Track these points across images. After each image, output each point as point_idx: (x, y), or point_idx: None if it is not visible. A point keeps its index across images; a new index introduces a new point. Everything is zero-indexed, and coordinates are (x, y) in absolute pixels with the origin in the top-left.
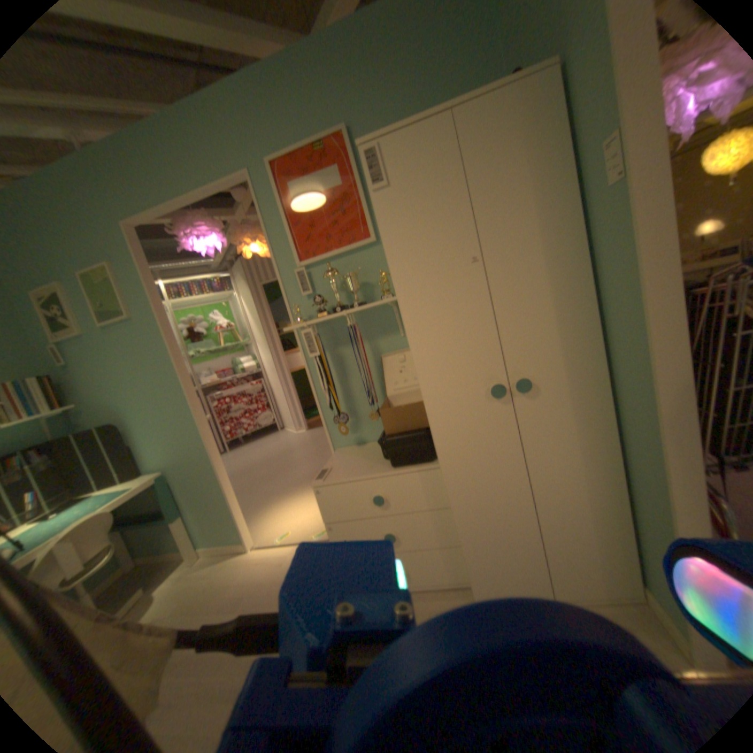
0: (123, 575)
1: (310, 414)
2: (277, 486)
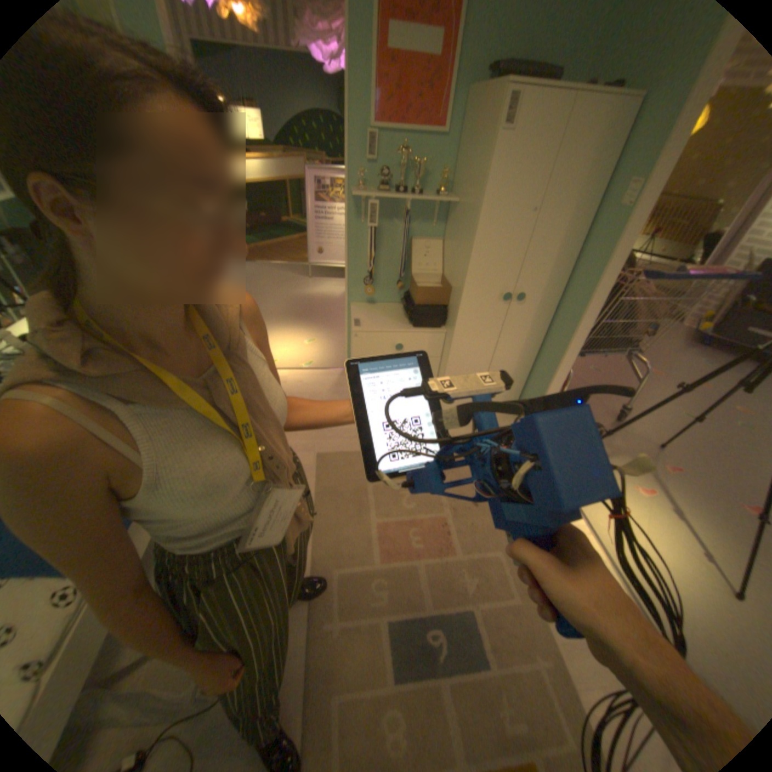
0: None
1: None
2: None
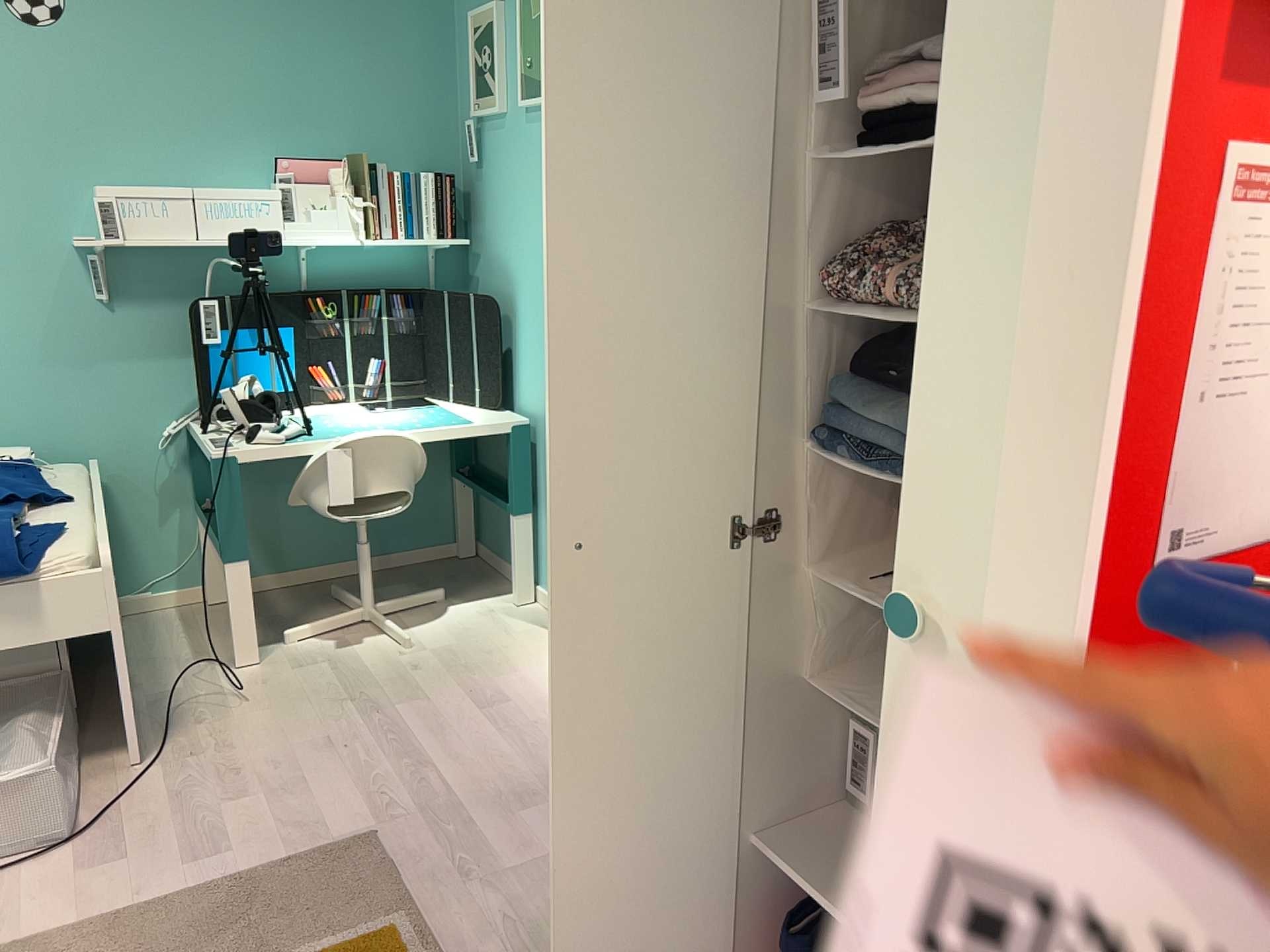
0: (455, 556)
1: None
2: None
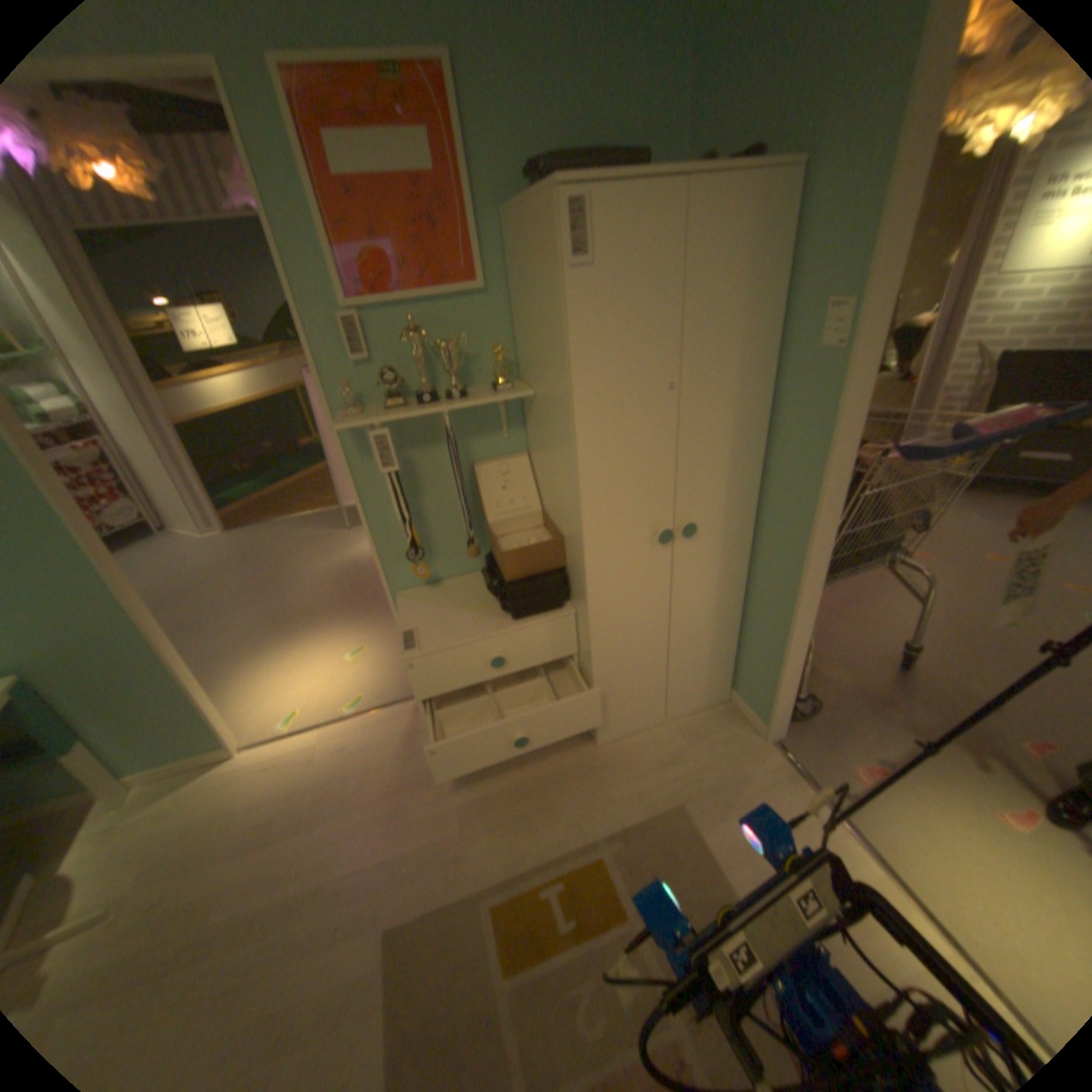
0: None
1: (212, 497)
2: (221, 638)
